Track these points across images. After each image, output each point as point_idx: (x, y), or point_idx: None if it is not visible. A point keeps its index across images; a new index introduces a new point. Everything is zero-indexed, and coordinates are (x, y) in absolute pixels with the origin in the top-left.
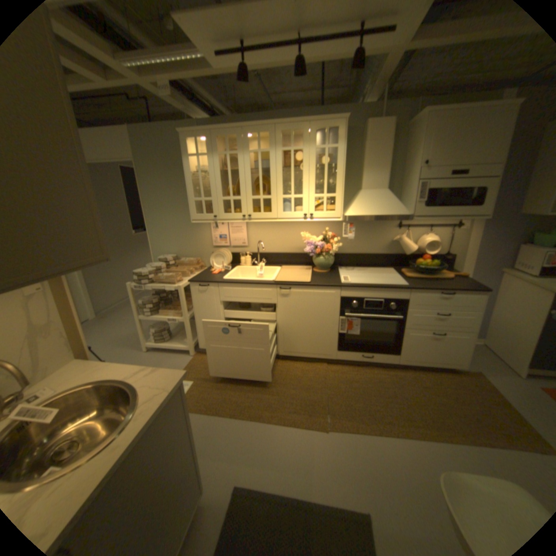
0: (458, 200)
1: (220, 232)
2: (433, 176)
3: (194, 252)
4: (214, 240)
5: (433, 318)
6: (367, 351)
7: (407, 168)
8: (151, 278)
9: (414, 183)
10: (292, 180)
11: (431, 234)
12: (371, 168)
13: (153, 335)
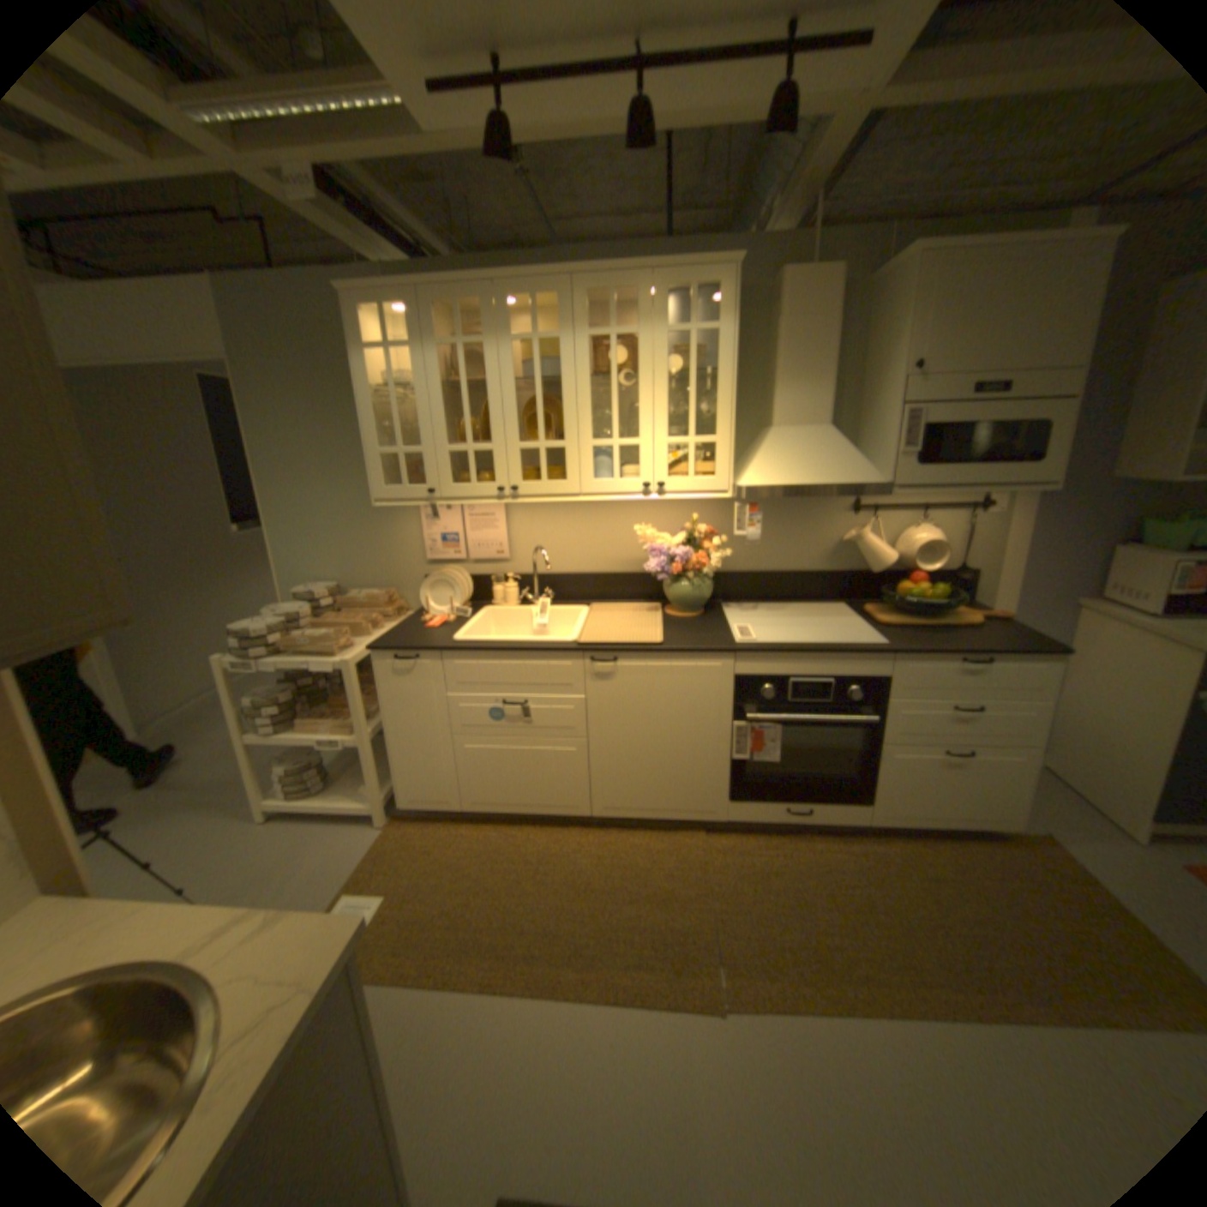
0: (989, 450)
1: (443, 527)
2: (933, 396)
3: (380, 575)
4: (428, 547)
5: (945, 718)
6: (797, 799)
7: (871, 379)
8: (272, 642)
9: (891, 413)
10: (611, 405)
11: (925, 525)
12: (793, 379)
13: (279, 784)
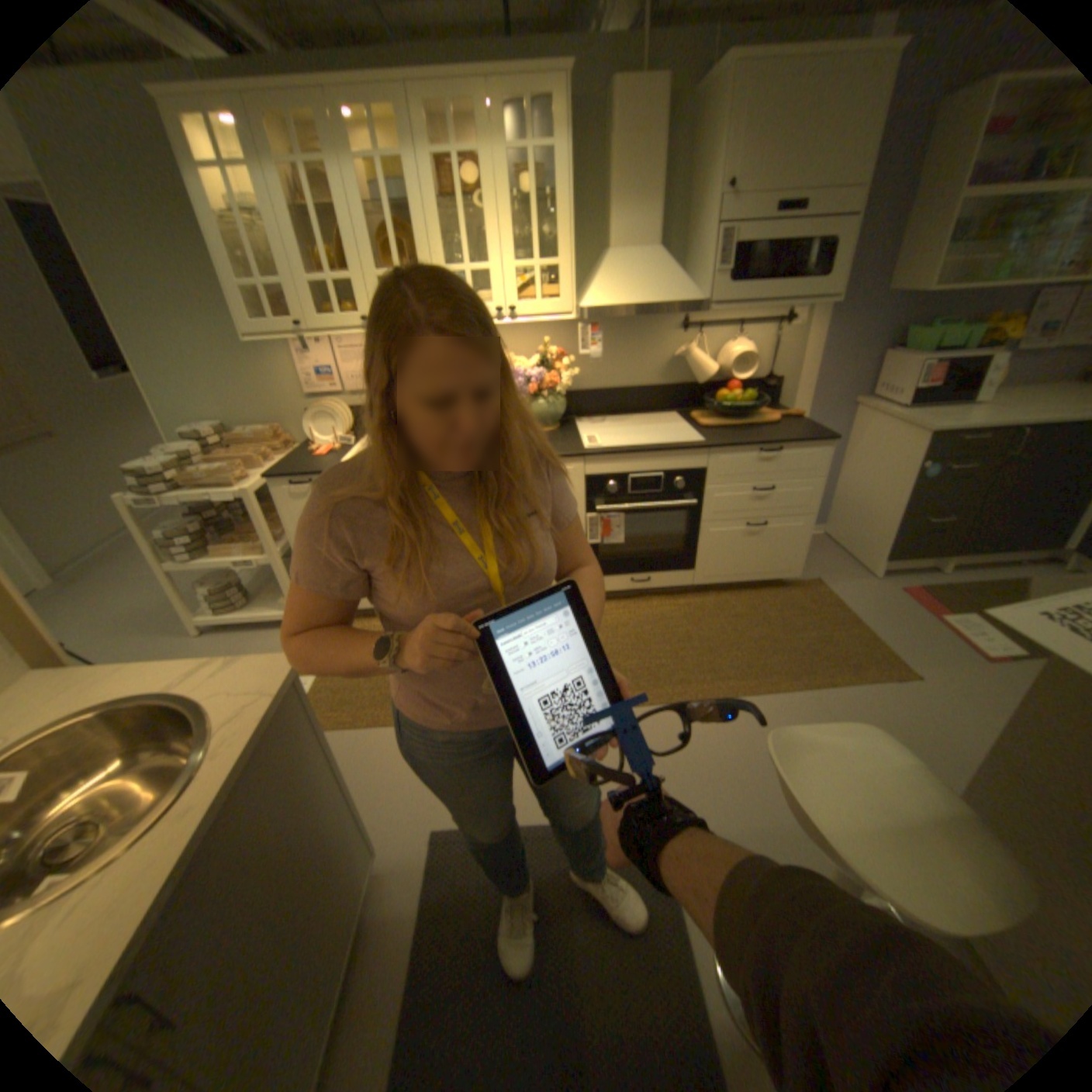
0: (789, 266)
1: (316, 361)
2: (744, 215)
3: (263, 412)
4: (305, 382)
5: (746, 497)
6: (638, 570)
7: (696, 199)
8: (171, 479)
9: (710, 233)
10: (461, 230)
11: (741, 339)
12: (627, 199)
13: (207, 602)
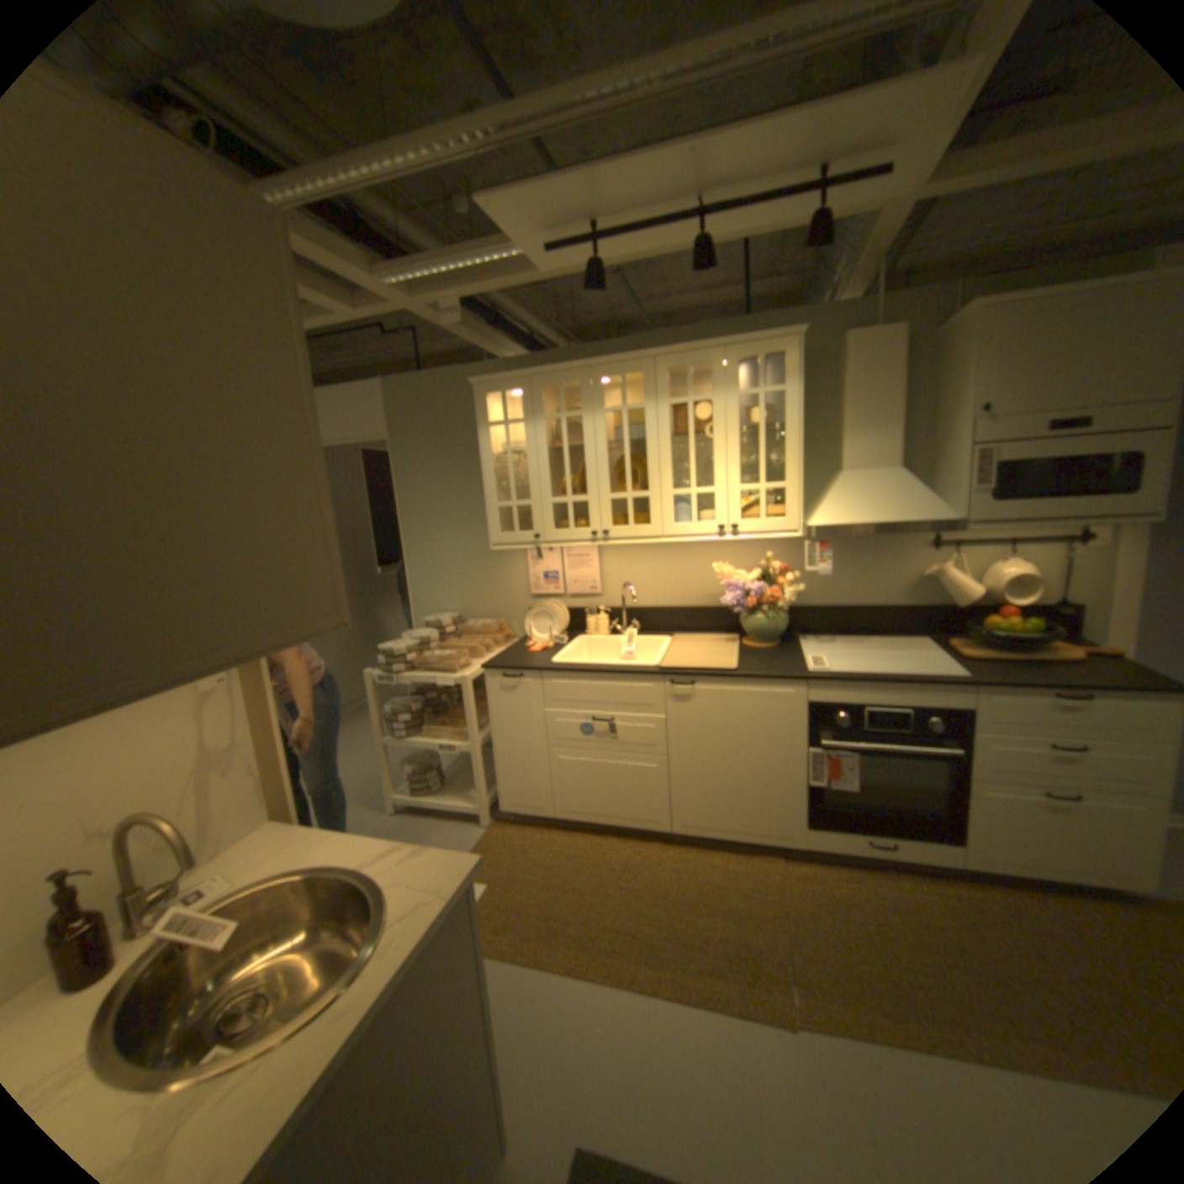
0: (1074, 484)
1: (546, 567)
2: (1004, 436)
3: (494, 608)
4: (534, 584)
5: (1042, 758)
6: (880, 834)
7: (944, 423)
8: (410, 661)
9: (963, 454)
10: (691, 460)
11: (1015, 560)
12: (861, 428)
13: (408, 781)
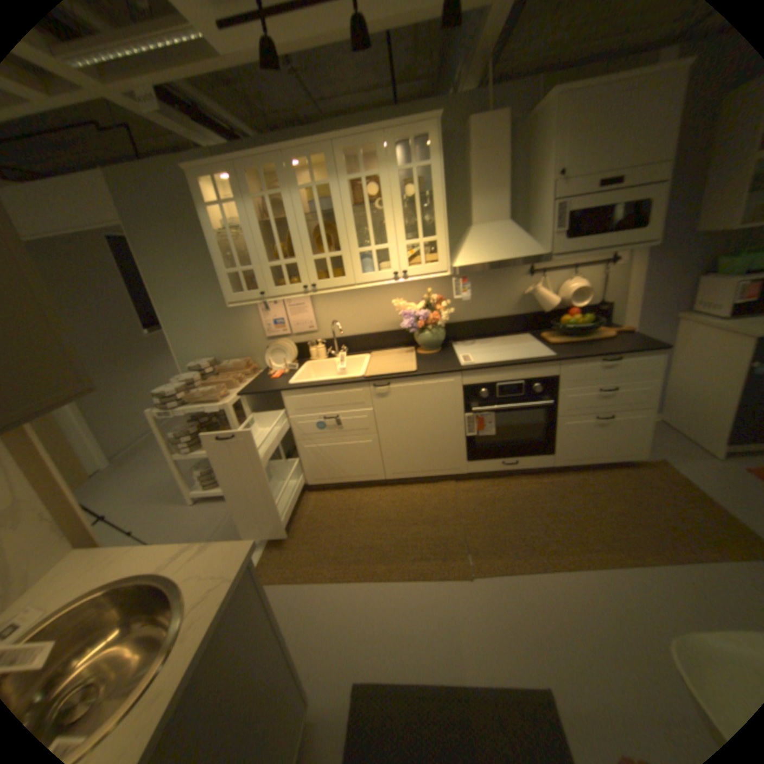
0: (613, 223)
1: (275, 315)
2: (574, 192)
3: (241, 349)
4: (268, 328)
5: (595, 397)
6: (509, 455)
7: (534, 185)
8: (182, 397)
9: (548, 206)
10: (369, 224)
11: (577, 277)
12: (483, 191)
13: (200, 480)
